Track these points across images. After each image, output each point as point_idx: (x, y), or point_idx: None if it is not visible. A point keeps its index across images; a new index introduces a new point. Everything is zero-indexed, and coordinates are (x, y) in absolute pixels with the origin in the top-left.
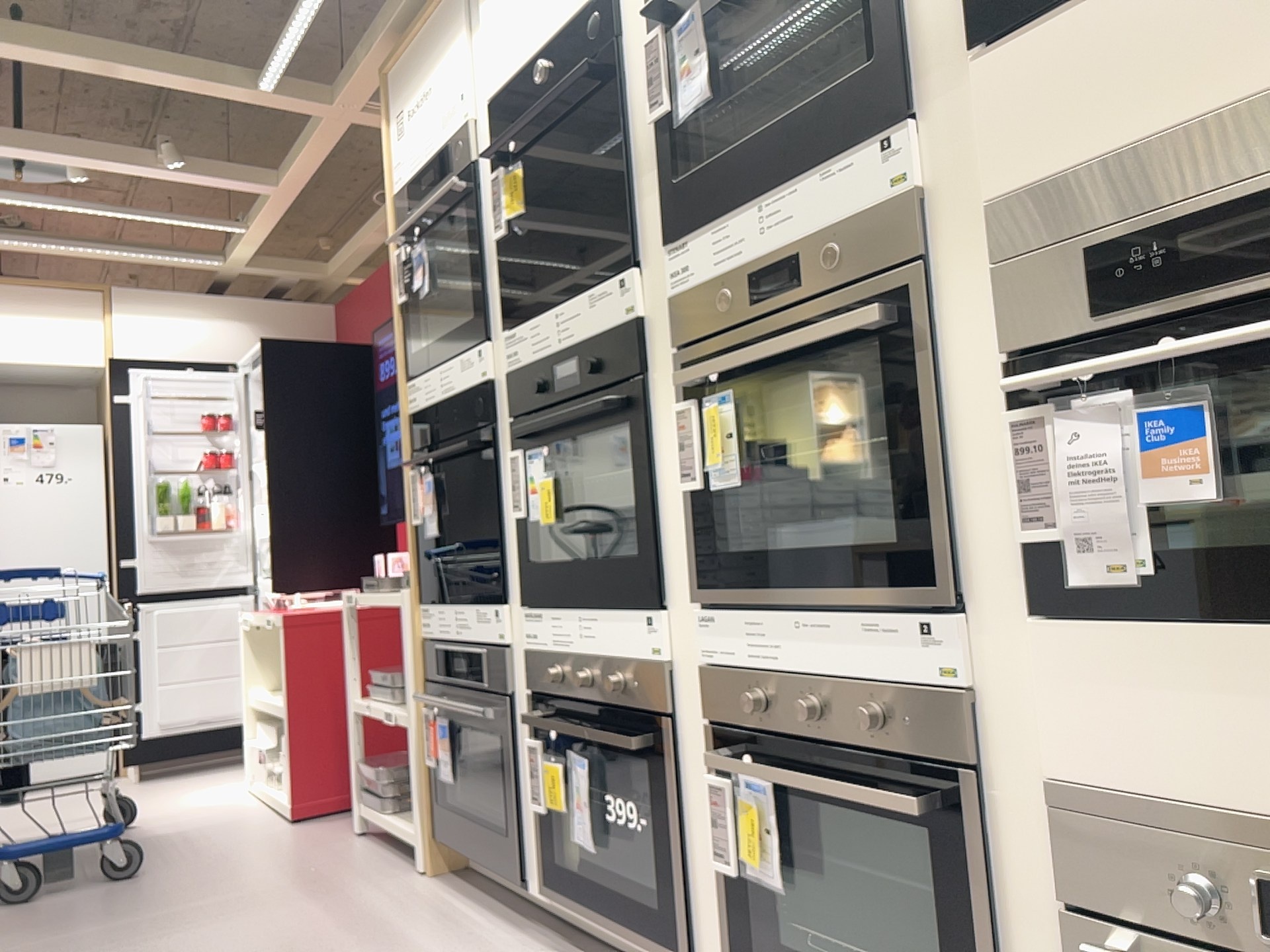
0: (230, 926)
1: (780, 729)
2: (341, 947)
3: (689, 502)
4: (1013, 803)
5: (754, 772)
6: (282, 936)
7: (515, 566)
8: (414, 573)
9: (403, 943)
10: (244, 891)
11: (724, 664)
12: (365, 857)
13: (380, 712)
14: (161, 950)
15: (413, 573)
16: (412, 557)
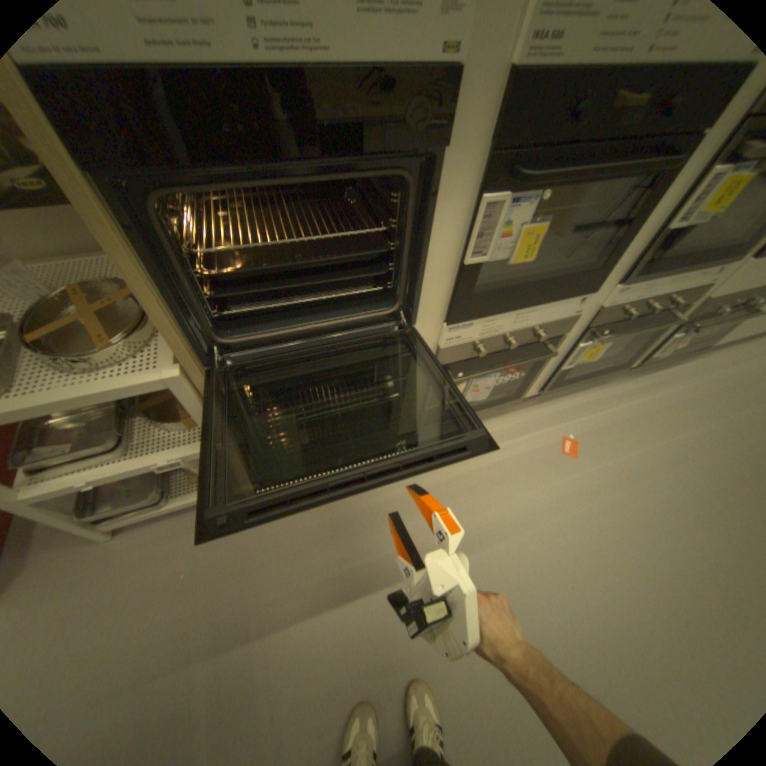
0: (276, 637)
1: (629, 317)
2: (363, 545)
3: (659, 231)
4: (689, 306)
5: (626, 336)
6: (323, 588)
7: (433, 296)
8: (187, 348)
9: (375, 508)
10: (190, 638)
11: (617, 303)
12: (182, 531)
13: (124, 472)
14: (298, 694)
15: (183, 348)
16: (173, 333)
